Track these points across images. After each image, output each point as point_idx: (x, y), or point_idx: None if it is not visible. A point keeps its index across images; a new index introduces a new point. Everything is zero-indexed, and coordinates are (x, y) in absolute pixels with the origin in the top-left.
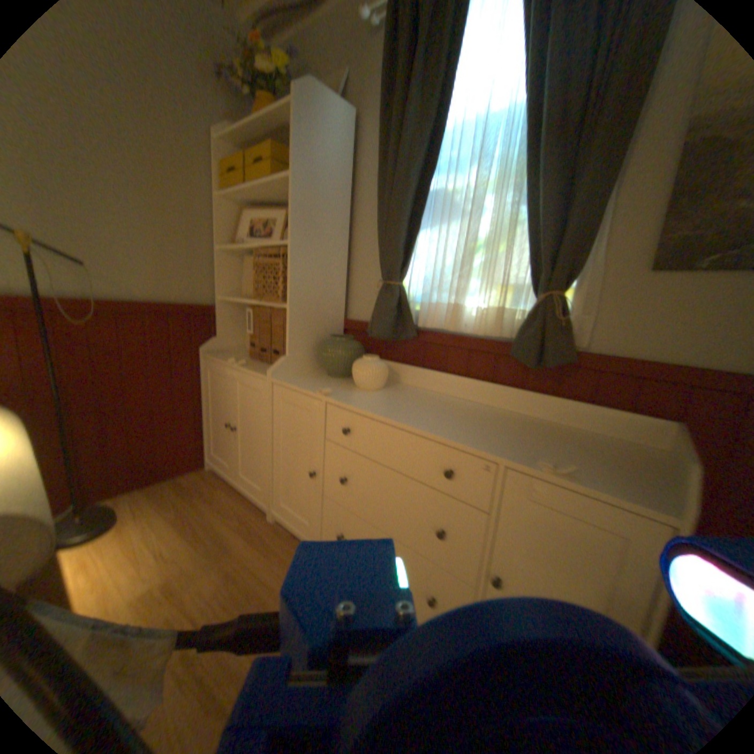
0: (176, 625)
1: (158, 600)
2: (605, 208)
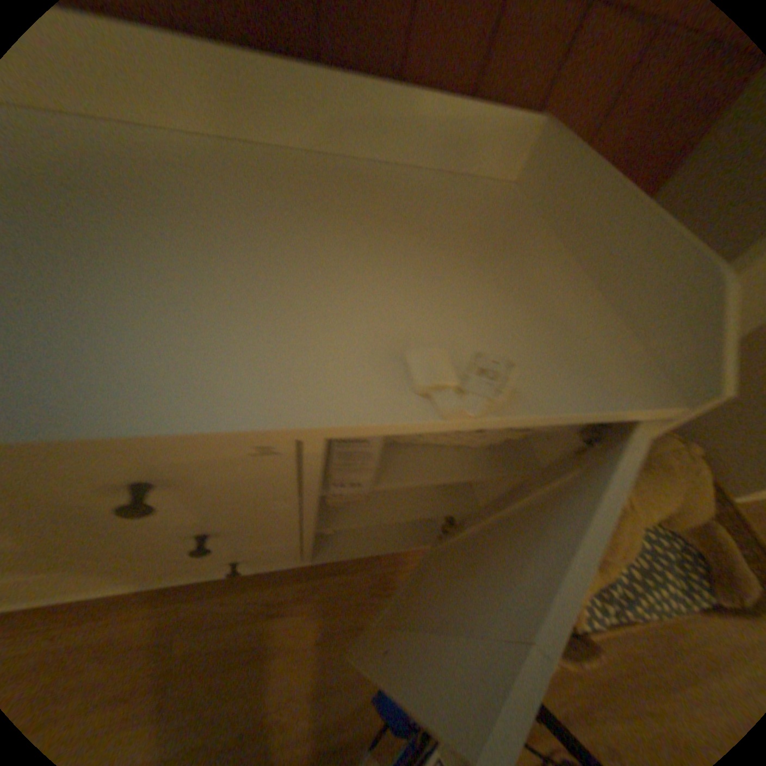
0: None
1: None
2: None
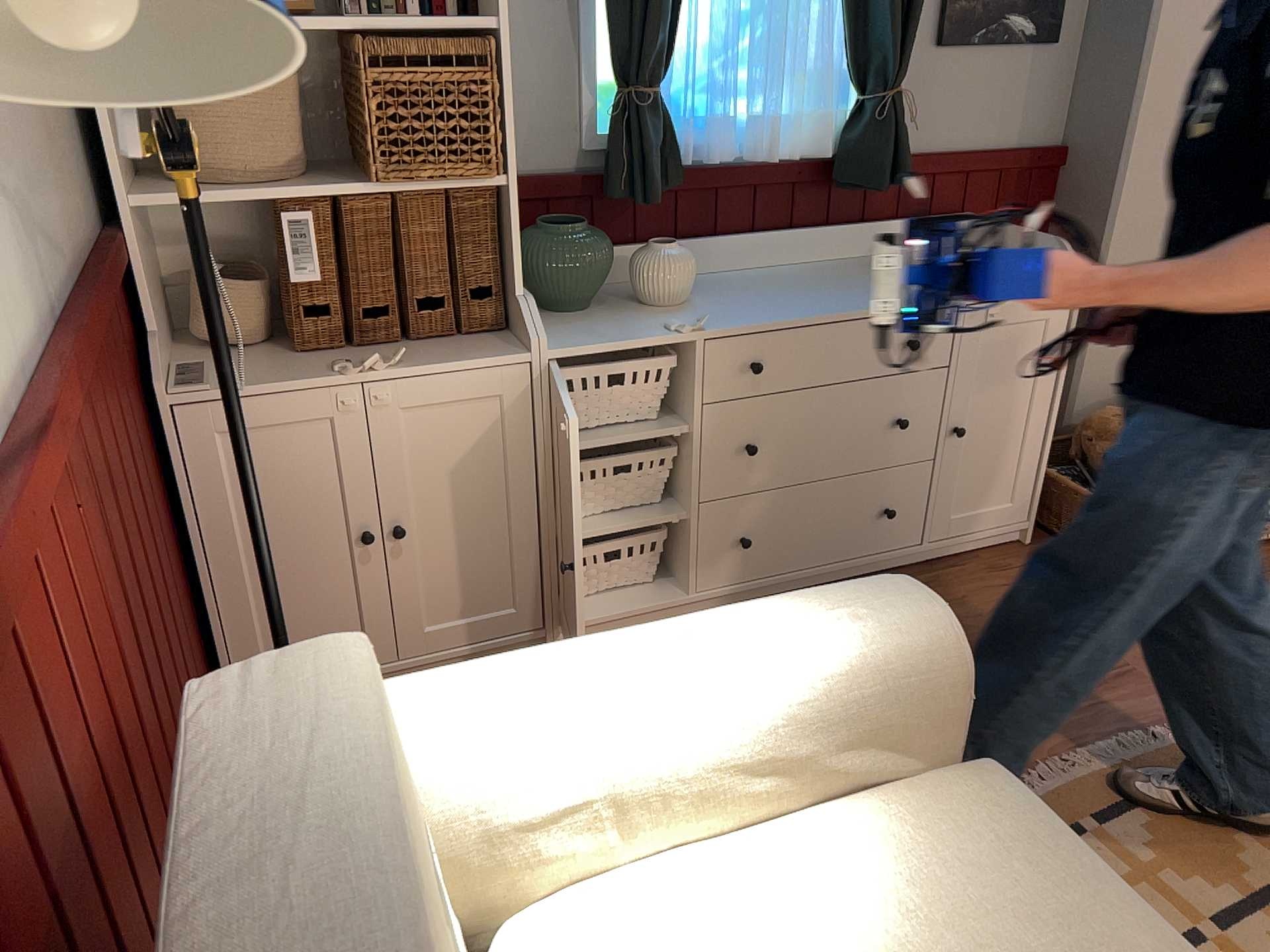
0: None
1: None
2: None
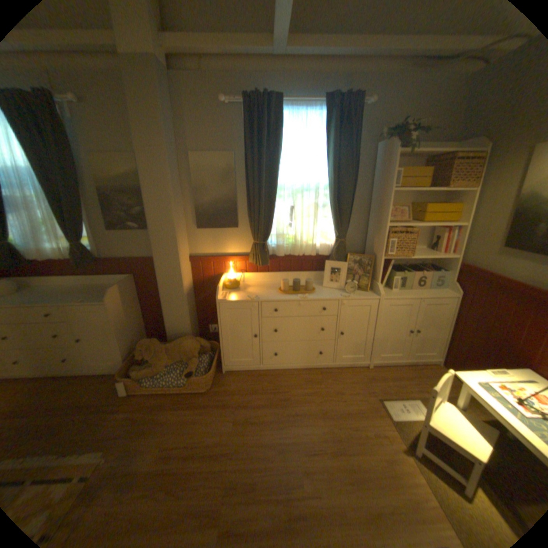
0: None
1: None
2: (78, 214)
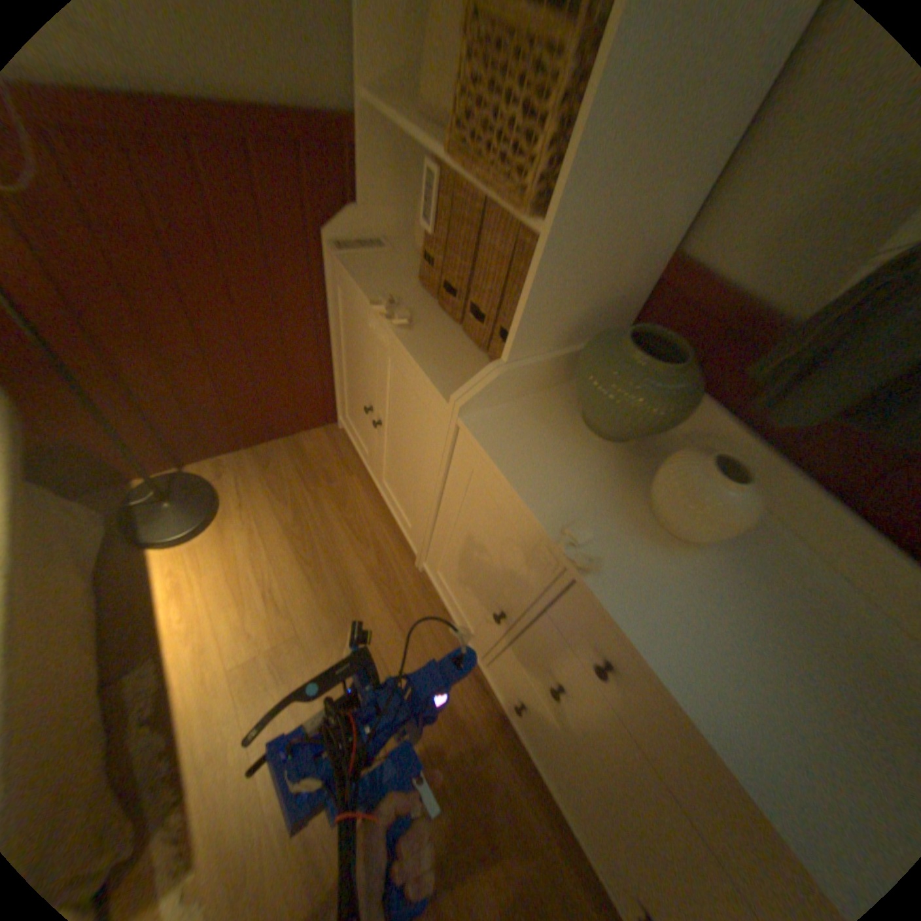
0: (284, 730)
1: (263, 675)
2: None
